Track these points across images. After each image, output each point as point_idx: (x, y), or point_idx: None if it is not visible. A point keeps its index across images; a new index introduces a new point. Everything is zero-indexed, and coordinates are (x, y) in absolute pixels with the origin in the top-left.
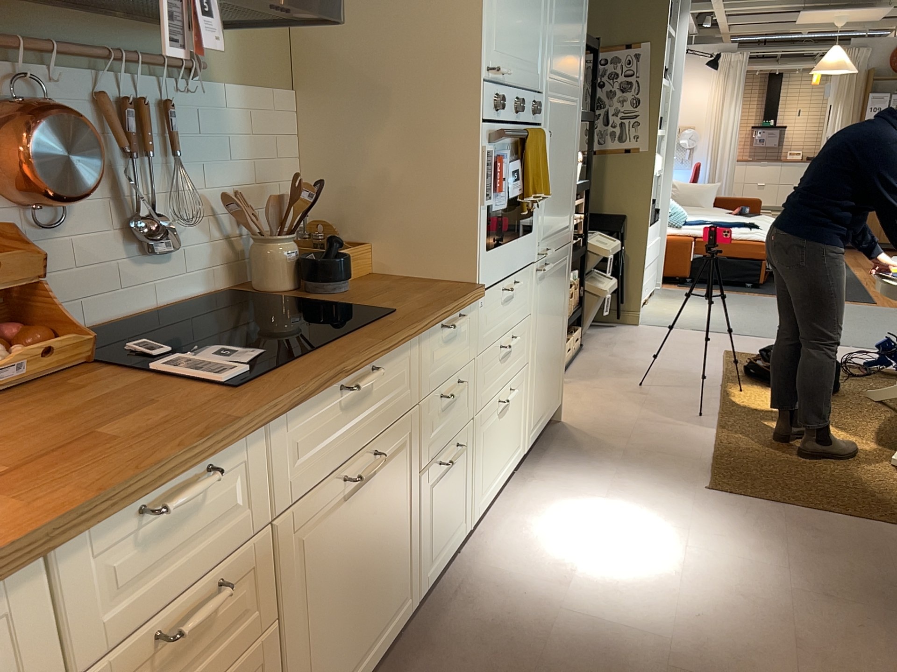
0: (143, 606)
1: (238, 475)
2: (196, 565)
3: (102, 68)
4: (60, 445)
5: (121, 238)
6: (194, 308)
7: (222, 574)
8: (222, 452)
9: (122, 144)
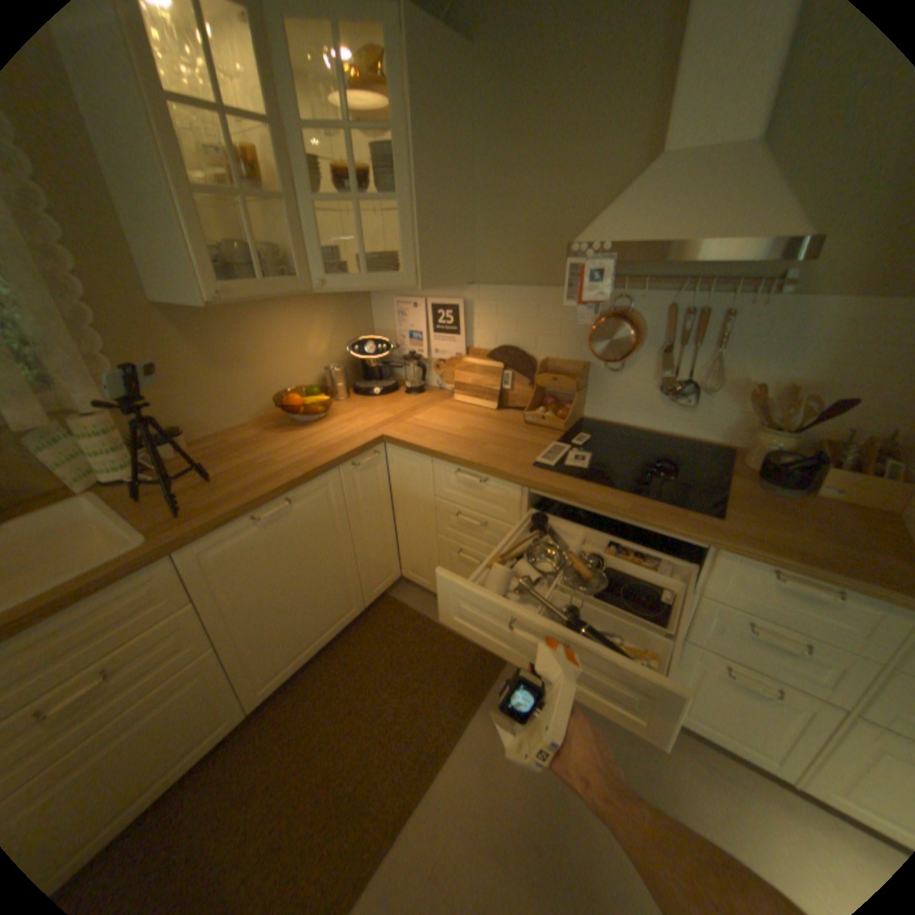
0: (459, 500)
1: (505, 494)
2: (480, 507)
3: (686, 288)
4: (481, 442)
5: (662, 388)
6: (698, 447)
7: (492, 522)
8: (491, 477)
9: (676, 335)
